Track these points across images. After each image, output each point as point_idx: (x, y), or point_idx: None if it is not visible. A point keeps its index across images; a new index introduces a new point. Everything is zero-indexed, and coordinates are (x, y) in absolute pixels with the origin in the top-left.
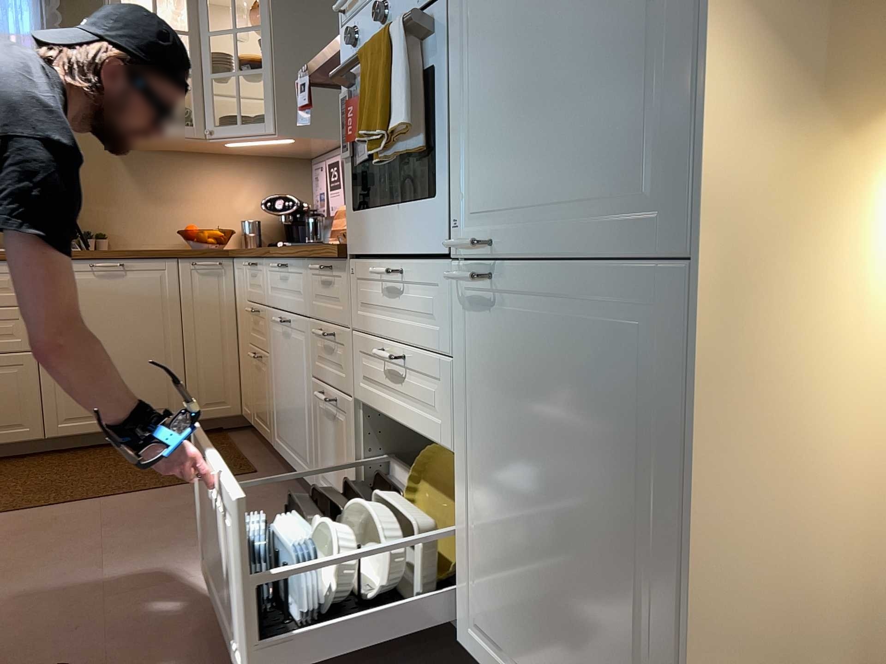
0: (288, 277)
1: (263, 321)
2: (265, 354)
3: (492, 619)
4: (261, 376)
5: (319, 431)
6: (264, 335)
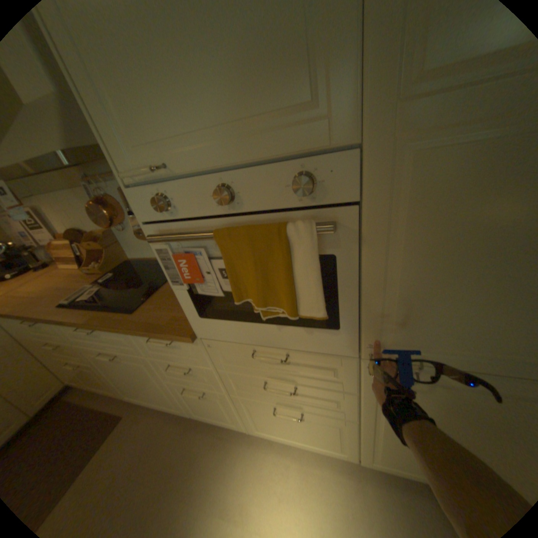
0: (99, 336)
1: (69, 351)
2: (83, 365)
3: (389, 462)
4: (84, 373)
5: (182, 400)
6: (75, 357)
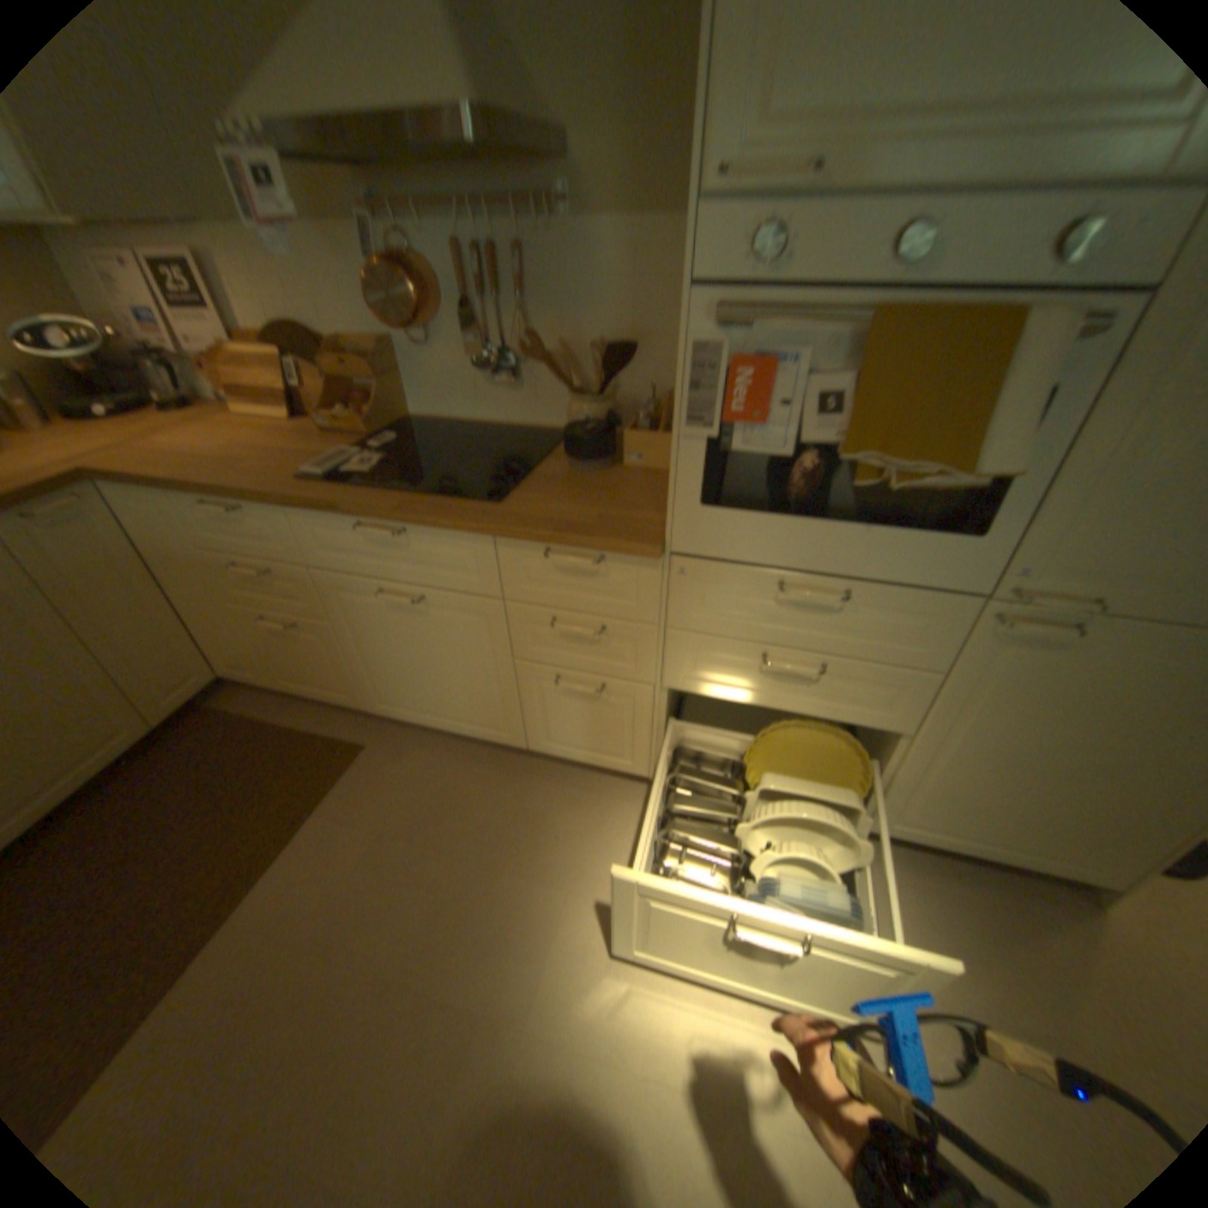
0: (407, 542)
1: (290, 581)
2: (307, 619)
3: (931, 816)
4: (297, 642)
5: (536, 703)
6: (297, 598)
